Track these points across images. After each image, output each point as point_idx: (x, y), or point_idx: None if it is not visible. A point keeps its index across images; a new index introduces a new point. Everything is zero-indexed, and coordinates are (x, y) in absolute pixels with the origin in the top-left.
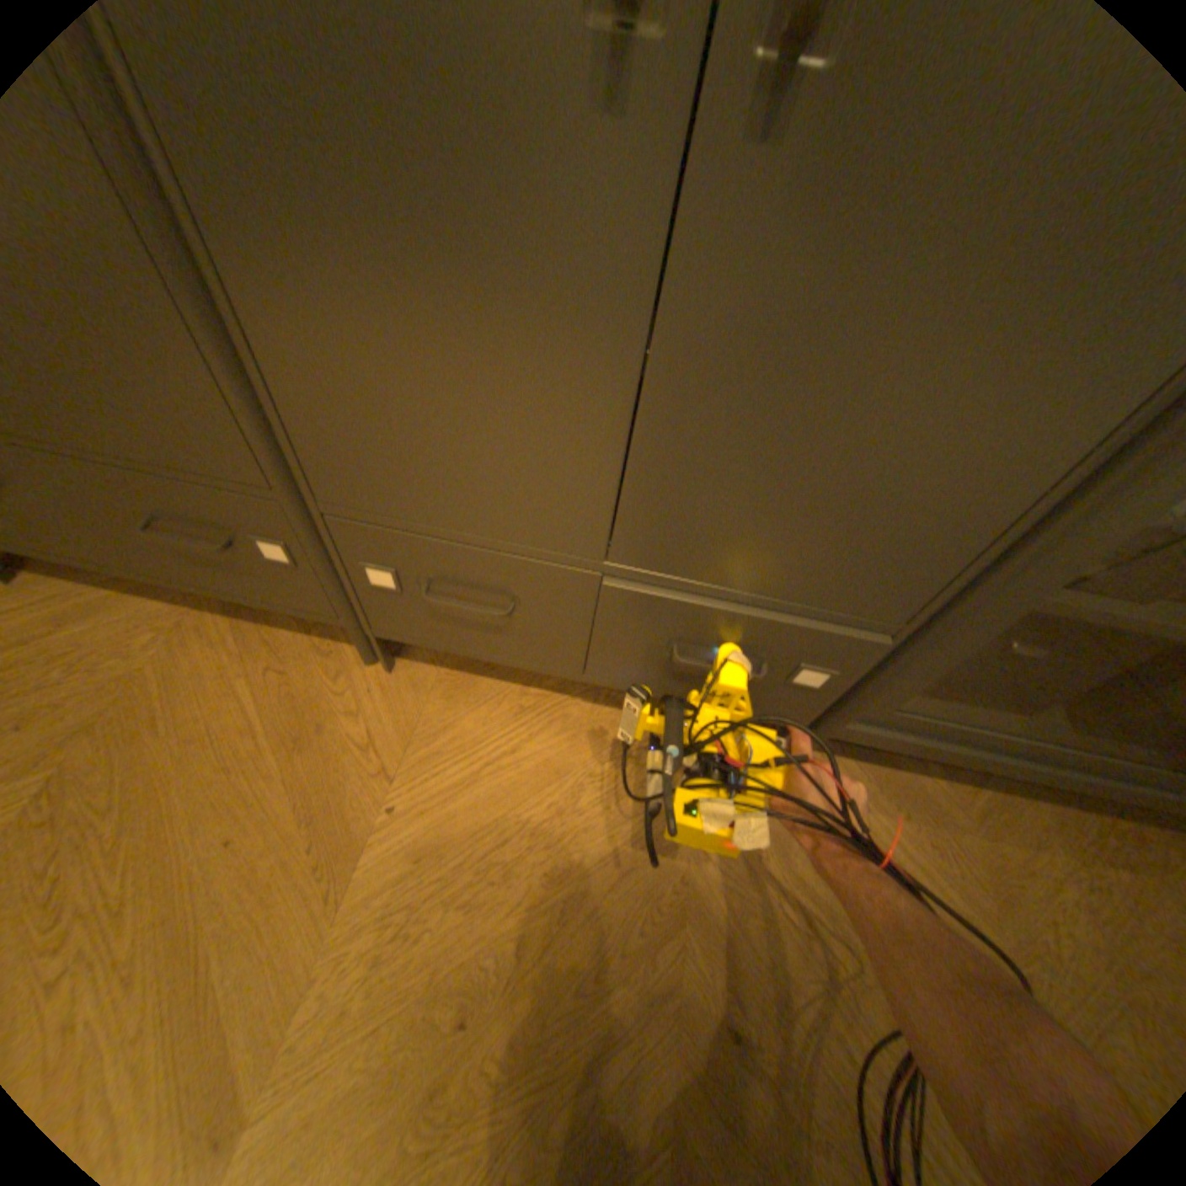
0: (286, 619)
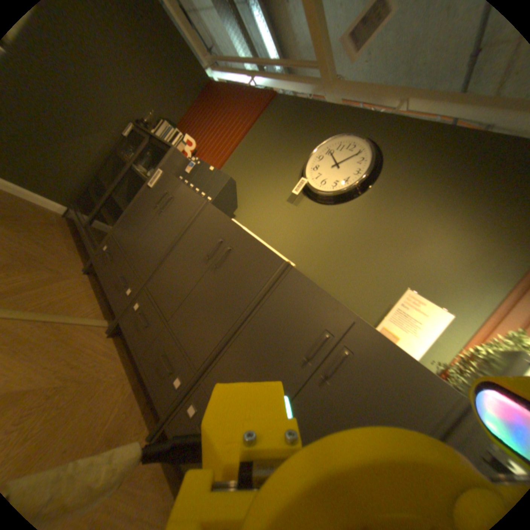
0: (143, 403)
